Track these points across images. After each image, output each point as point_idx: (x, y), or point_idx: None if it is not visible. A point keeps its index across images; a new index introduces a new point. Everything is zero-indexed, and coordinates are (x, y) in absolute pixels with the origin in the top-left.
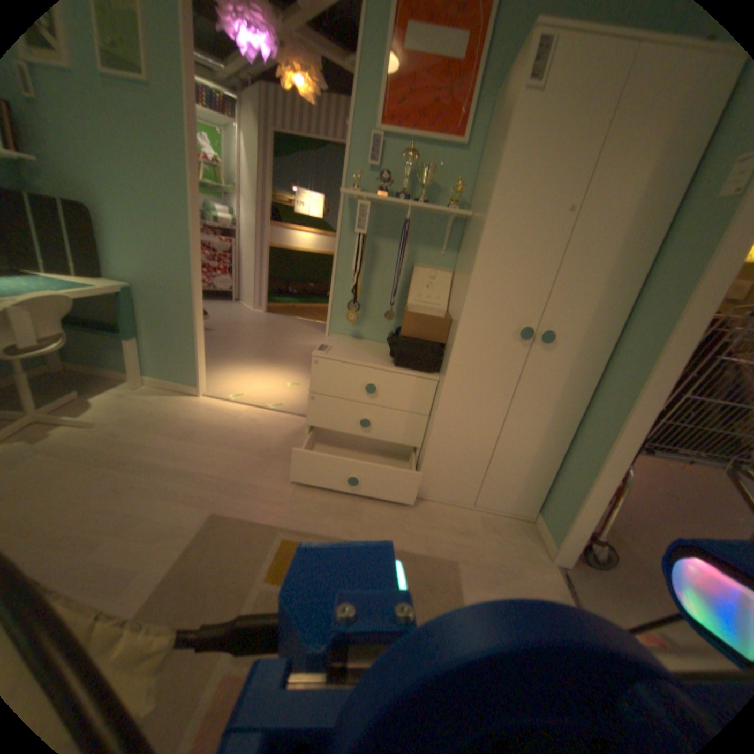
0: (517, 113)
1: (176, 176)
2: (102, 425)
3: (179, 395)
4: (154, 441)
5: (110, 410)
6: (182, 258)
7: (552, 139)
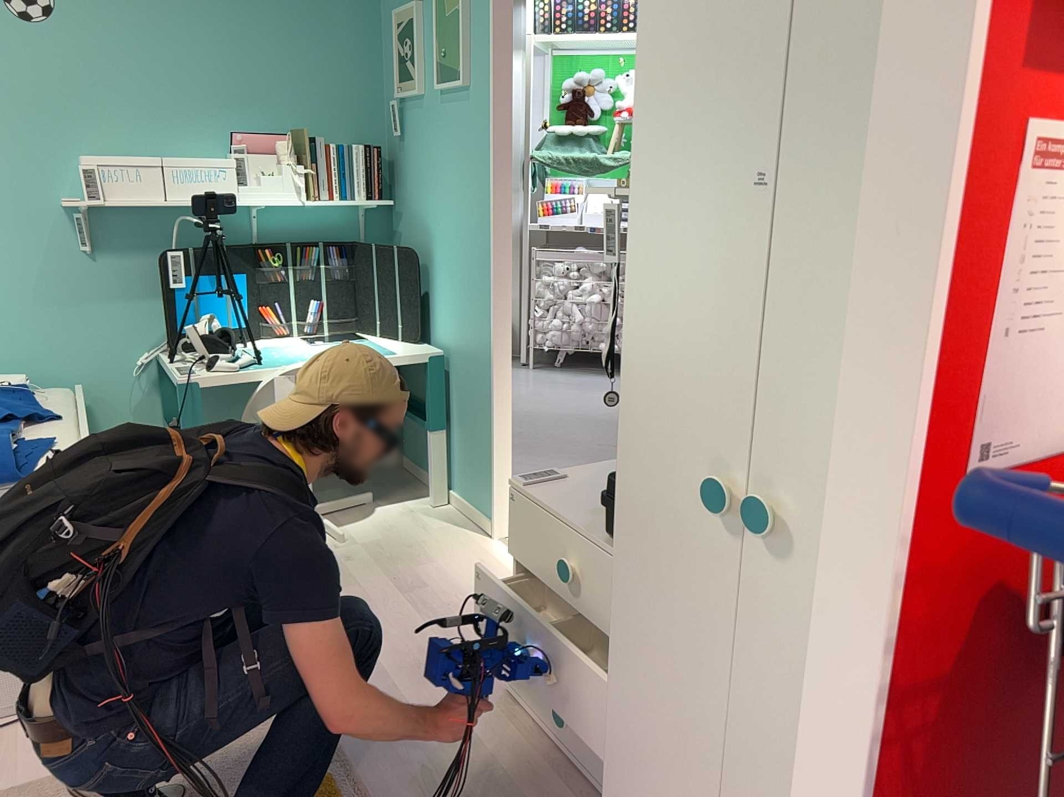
0: (642, 2)
1: (483, 193)
2: (353, 542)
3: (473, 528)
4: (373, 581)
5: (380, 526)
6: (484, 310)
7: (699, 26)
